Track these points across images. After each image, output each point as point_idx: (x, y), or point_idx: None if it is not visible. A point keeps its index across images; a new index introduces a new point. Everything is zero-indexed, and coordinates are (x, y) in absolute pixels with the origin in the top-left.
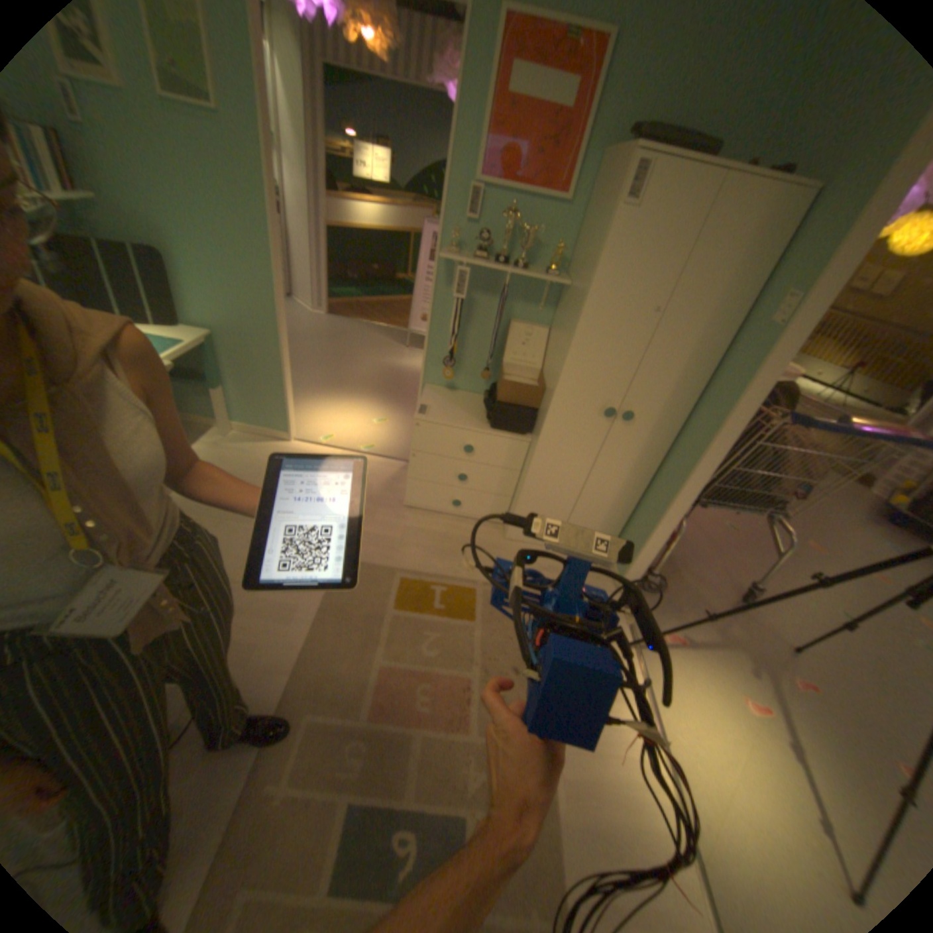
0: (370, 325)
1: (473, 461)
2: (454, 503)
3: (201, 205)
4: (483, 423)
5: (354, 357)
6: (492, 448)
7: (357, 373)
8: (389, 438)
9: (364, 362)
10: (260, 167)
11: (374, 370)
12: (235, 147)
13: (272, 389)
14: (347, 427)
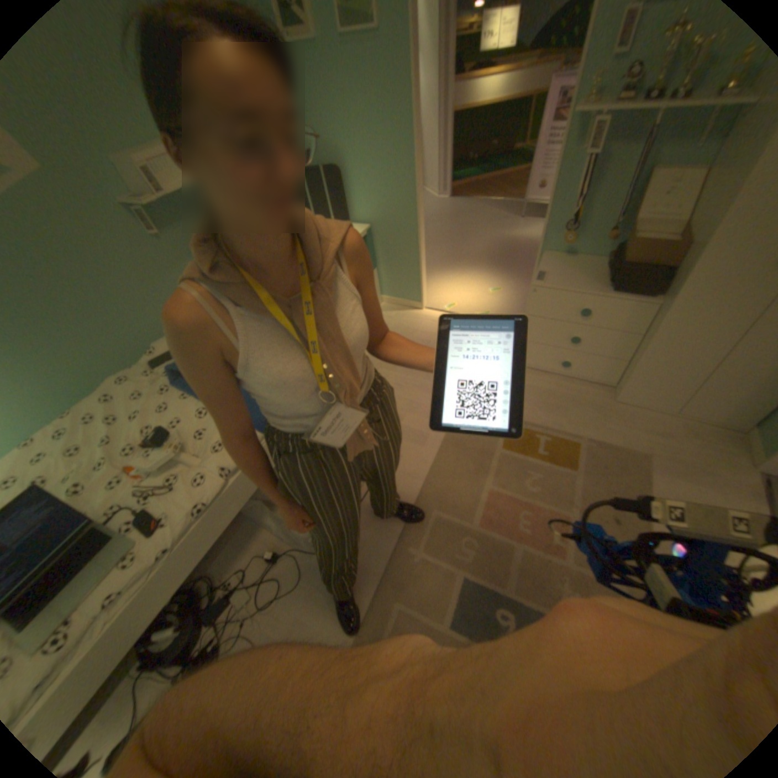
0: (488, 200)
1: (590, 324)
2: (564, 363)
3: (365, 119)
4: (606, 285)
5: (473, 232)
6: (613, 310)
7: (475, 247)
8: (502, 304)
9: (482, 236)
10: (408, 67)
11: (491, 242)
12: (389, 56)
13: (410, 267)
14: (466, 295)
